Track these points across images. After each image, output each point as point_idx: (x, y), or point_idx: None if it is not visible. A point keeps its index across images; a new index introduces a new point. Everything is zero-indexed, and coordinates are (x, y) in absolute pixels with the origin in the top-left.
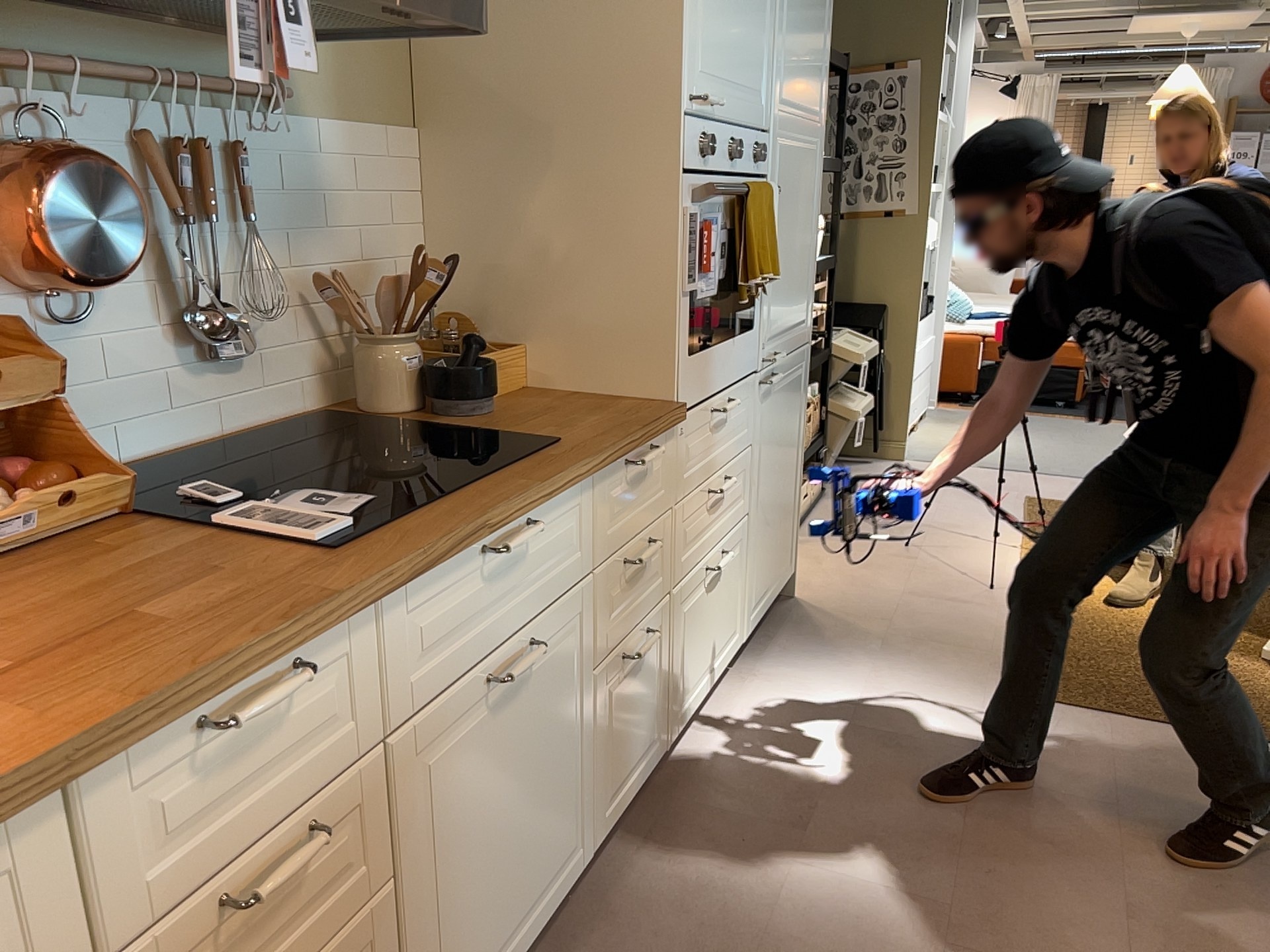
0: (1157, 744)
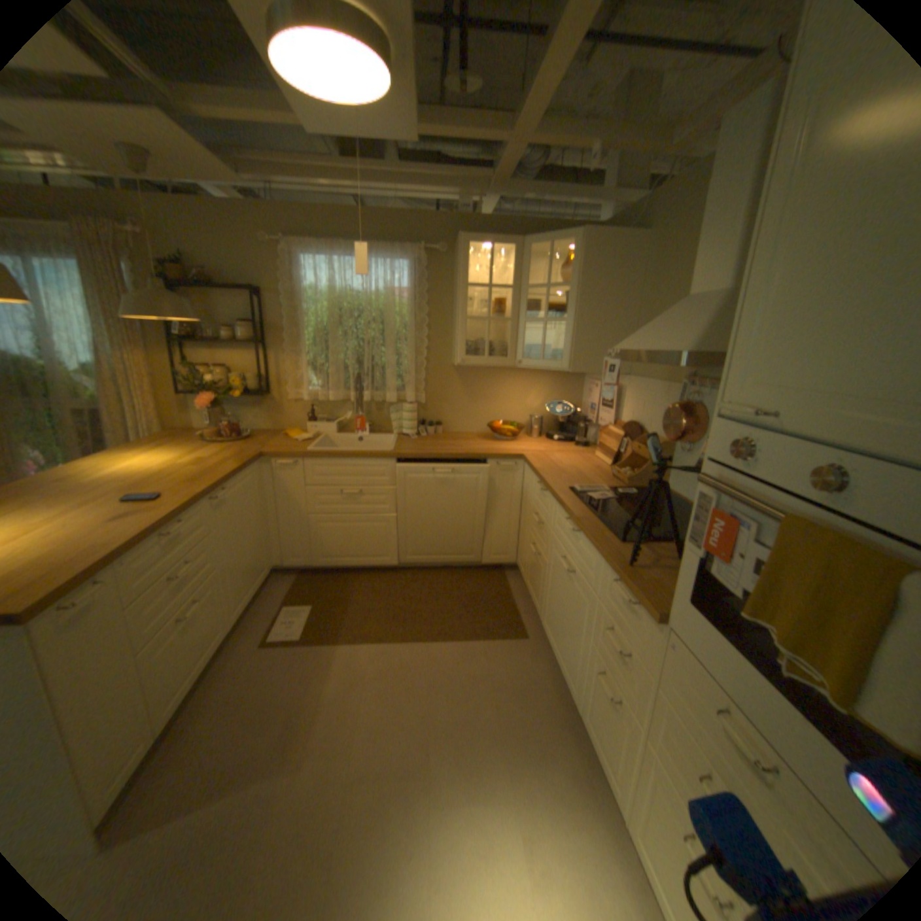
0: None
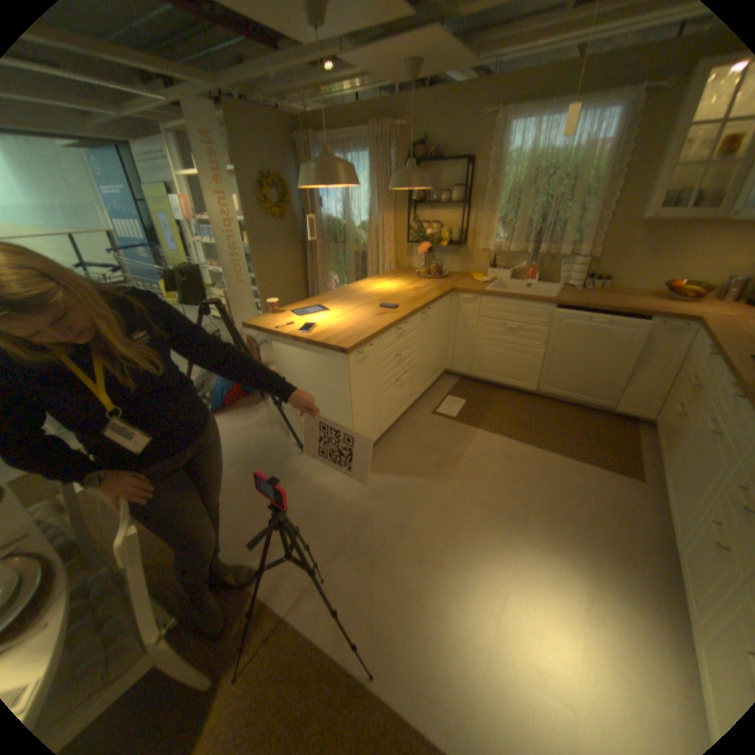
0: (367, 646)
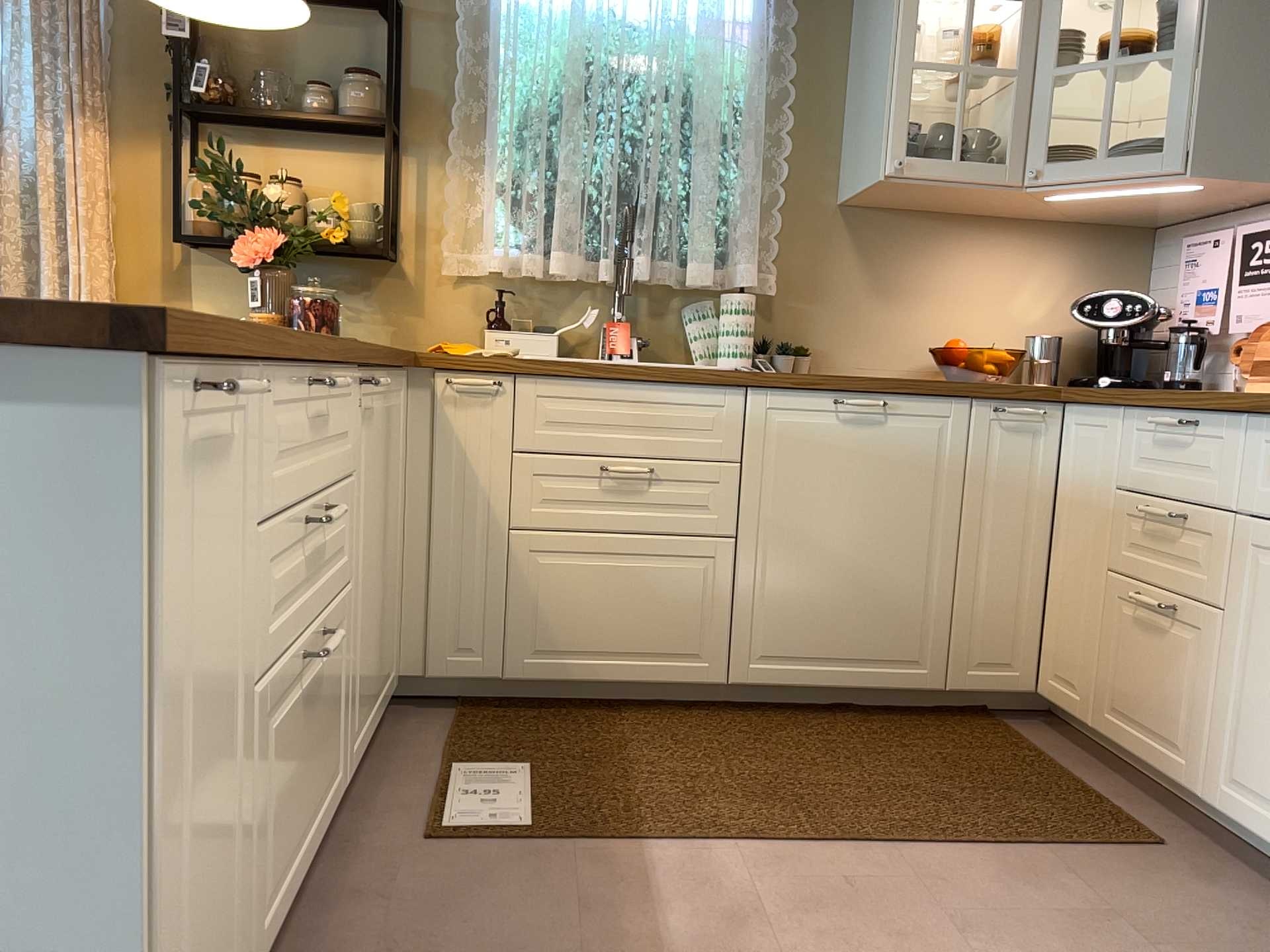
0: None
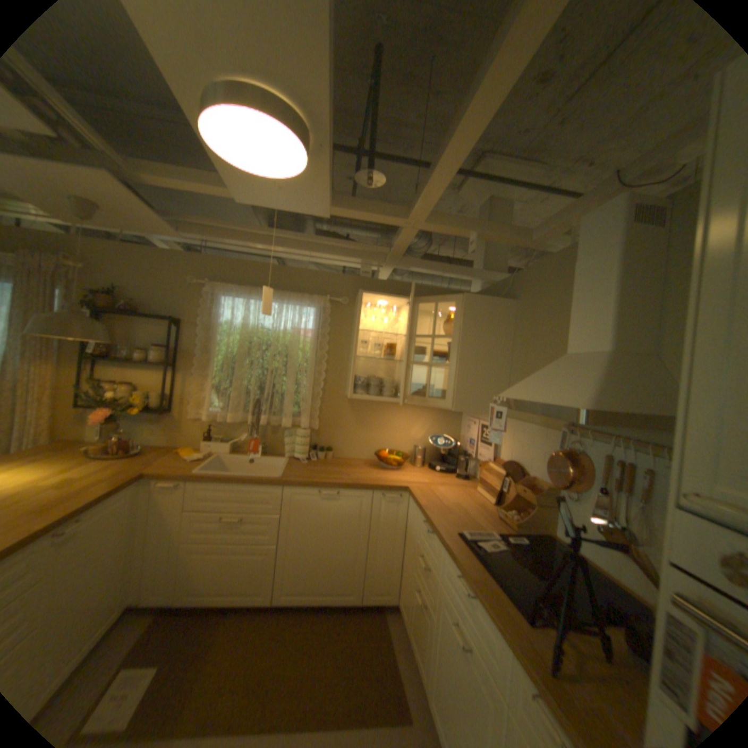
0: None
